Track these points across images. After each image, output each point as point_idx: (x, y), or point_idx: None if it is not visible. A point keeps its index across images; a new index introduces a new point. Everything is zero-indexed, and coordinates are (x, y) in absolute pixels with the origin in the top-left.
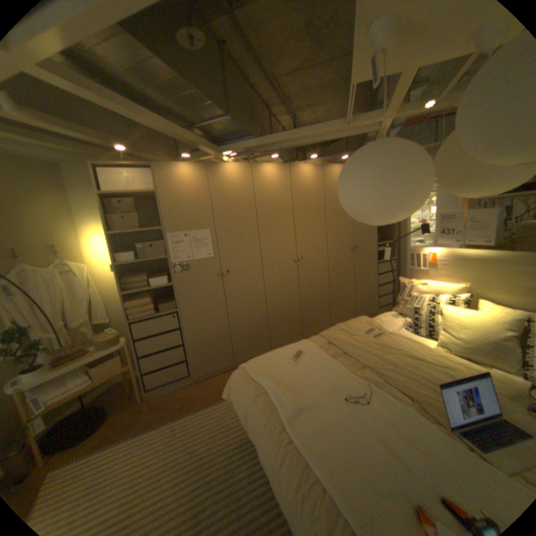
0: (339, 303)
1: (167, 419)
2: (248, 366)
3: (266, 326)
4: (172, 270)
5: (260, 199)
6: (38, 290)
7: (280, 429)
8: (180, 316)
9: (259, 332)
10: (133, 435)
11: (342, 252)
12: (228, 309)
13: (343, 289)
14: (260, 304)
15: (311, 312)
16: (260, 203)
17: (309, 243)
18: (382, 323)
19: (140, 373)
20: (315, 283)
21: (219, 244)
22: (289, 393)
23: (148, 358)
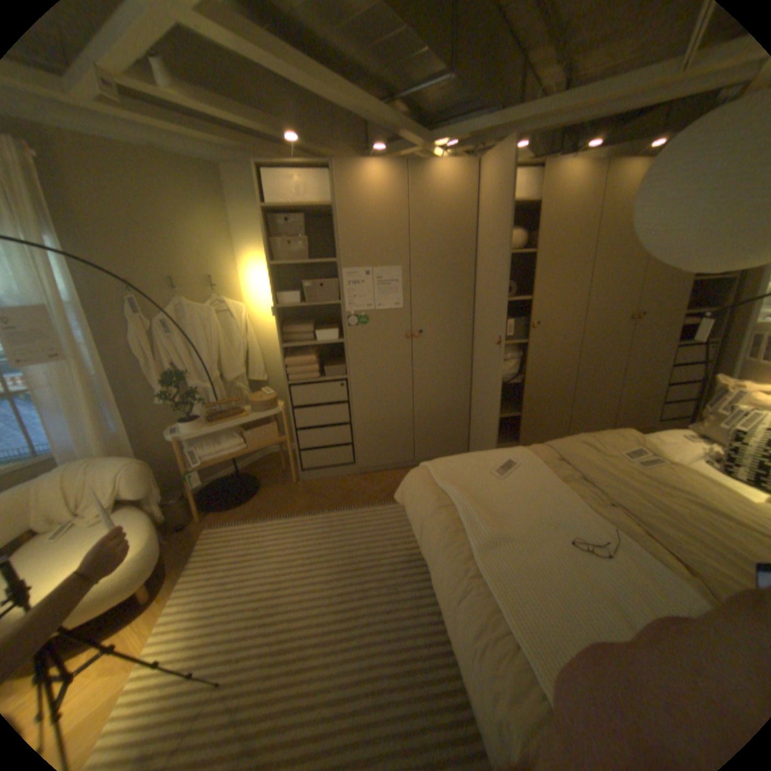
0: (590, 403)
1: (326, 508)
2: (434, 466)
3: (466, 418)
4: (346, 322)
5: (486, 221)
6: (195, 329)
7: (468, 557)
8: (351, 385)
9: (455, 424)
10: (287, 515)
11: (614, 320)
12: (415, 385)
13: (603, 381)
14: (462, 386)
15: (540, 409)
16: (486, 228)
17: (558, 300)
18: (665, 446)
19: (298, 448)
20: (556, 365)
21: (413, 290)
22: (488, 515)
23: (308, 431)
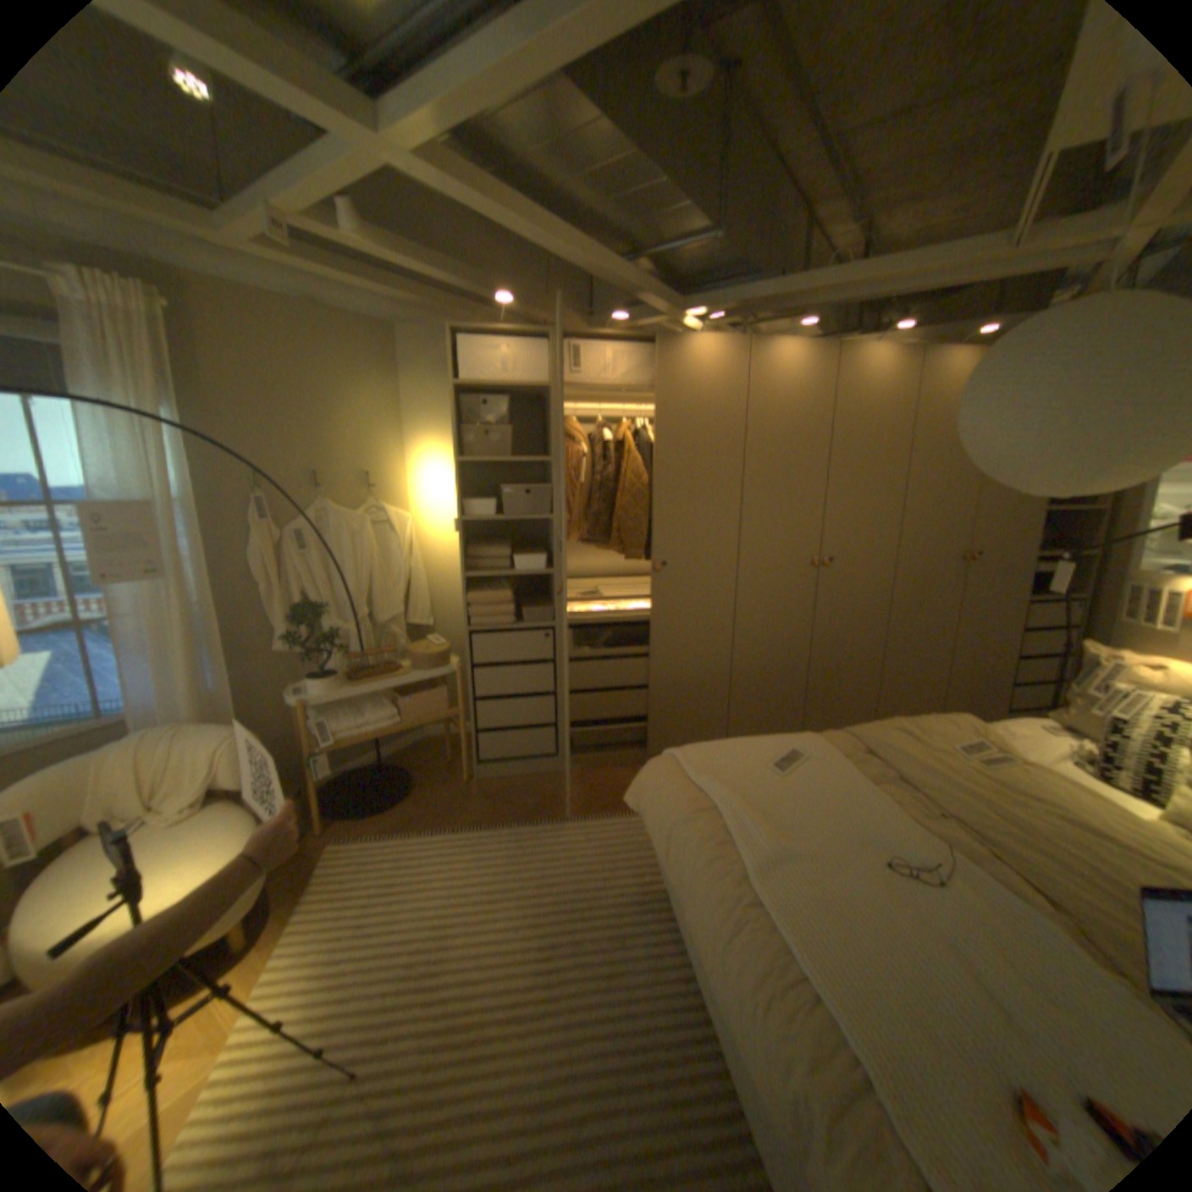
0: (904, 679)
1: (512, 821)
2: (682, 755)
3: (724, 693)
4: (556, 546)
5: (757, 418)
6: (339, 547)
7: (738, 878)
8: (558, 638)
9: (707, 703)
10: (453, 829)
11: (935, 561)
12: (651, 641)
13: (922, 648)
14: (718, 646)
15: (831, 685)
16: (757, 428)
17: (856, 529)
18: (1012, 739)
19: (474, 728)
20: (853, 621)
21: (654, 506)
22: (764, 823)
23: (491, 703)
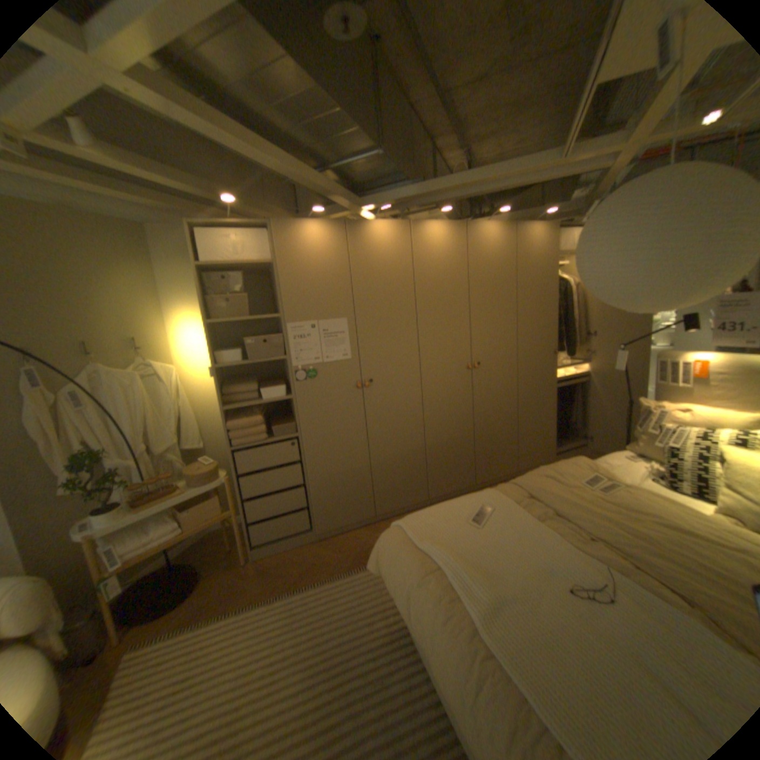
0: (531, 433)
1: (282, 591)
2: (406, 524)
3: (423, 463)
4: (292, 377)
5: (421, 274)
6: (113, 399)
7: (470, 632)
8: (302, 443)
9: (412, 471)
10: (236, 609)
11: (539, 356)
12: (369, 435)
13: (539, 412)
14: (415, 431)
15: (489, 445)
16: (421, 281)
17: (491, 342)
18: (612, 469)
19: (244, 522)
20: (497, 401)
21: (359, 341)
22: (477, 574)
23: (256, 501)
